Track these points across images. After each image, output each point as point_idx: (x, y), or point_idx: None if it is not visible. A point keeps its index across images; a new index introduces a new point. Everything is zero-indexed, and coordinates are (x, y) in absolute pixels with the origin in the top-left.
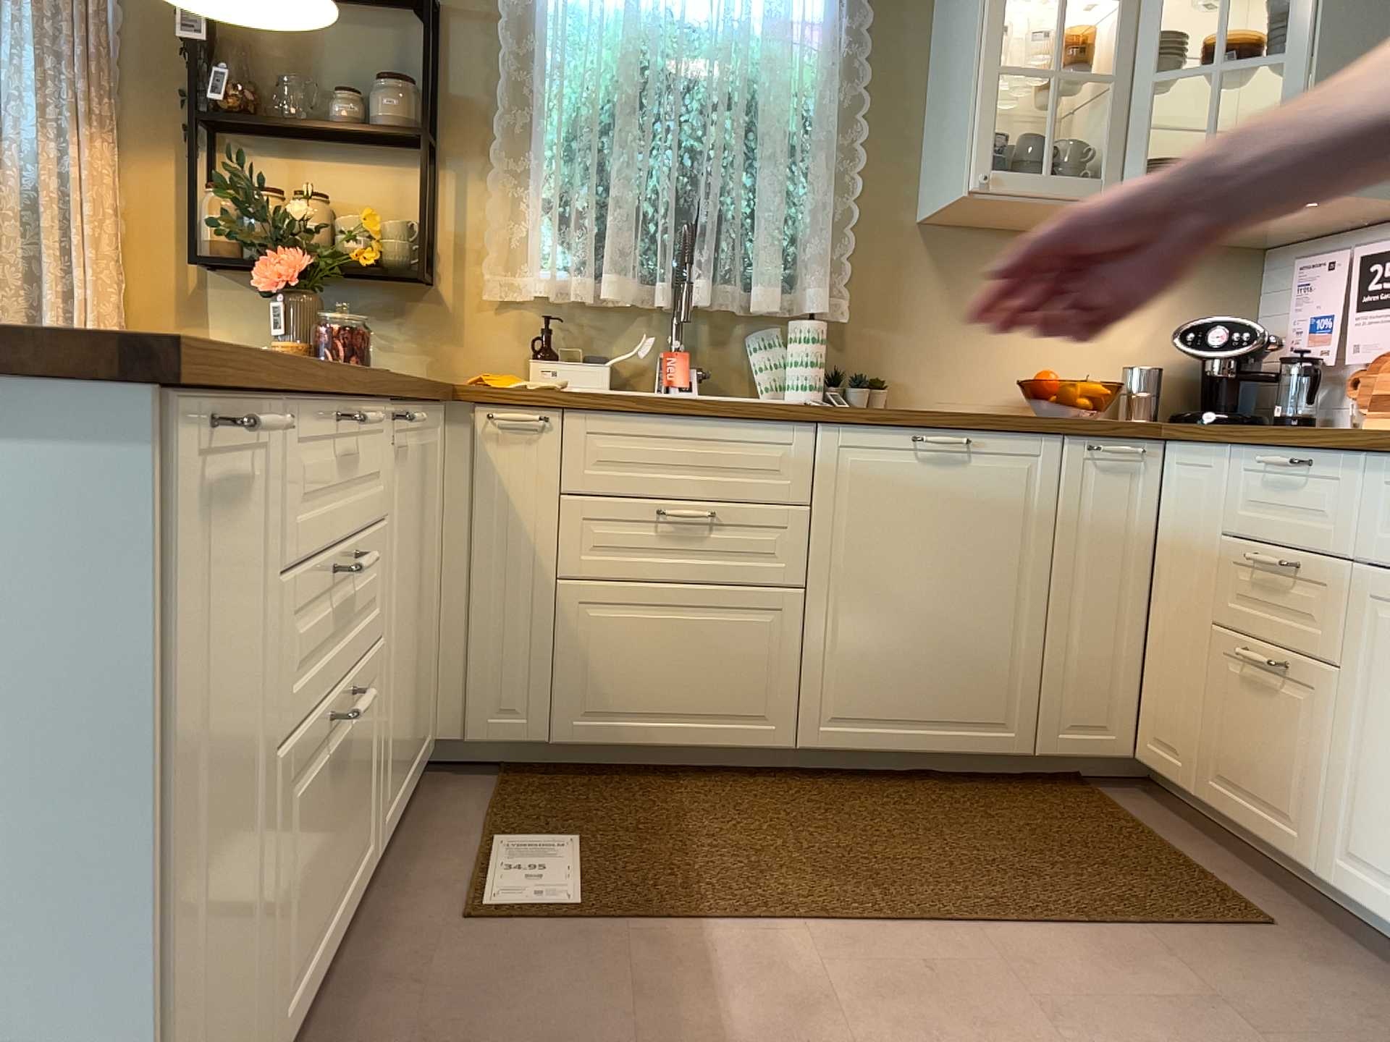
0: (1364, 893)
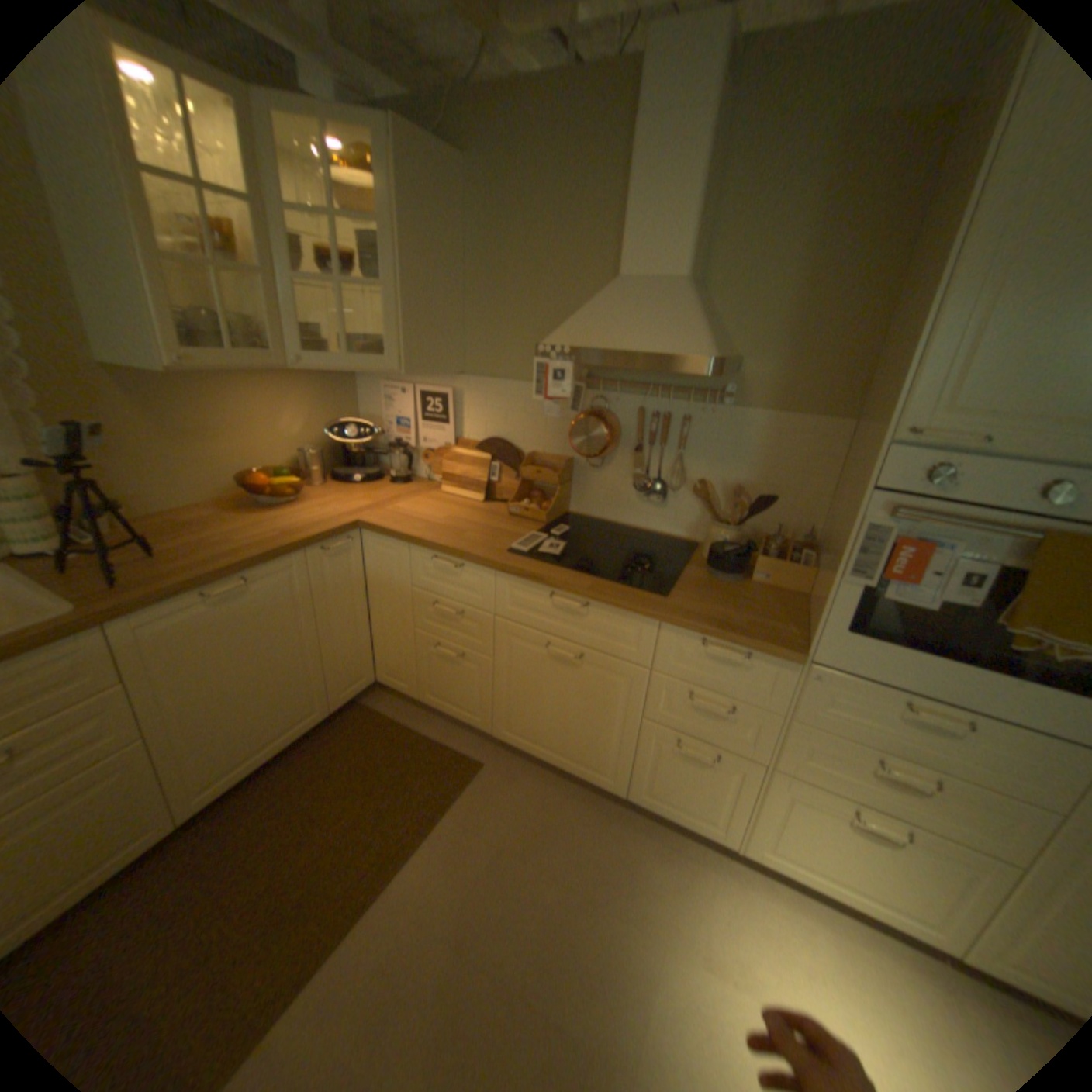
0: (516, 742)
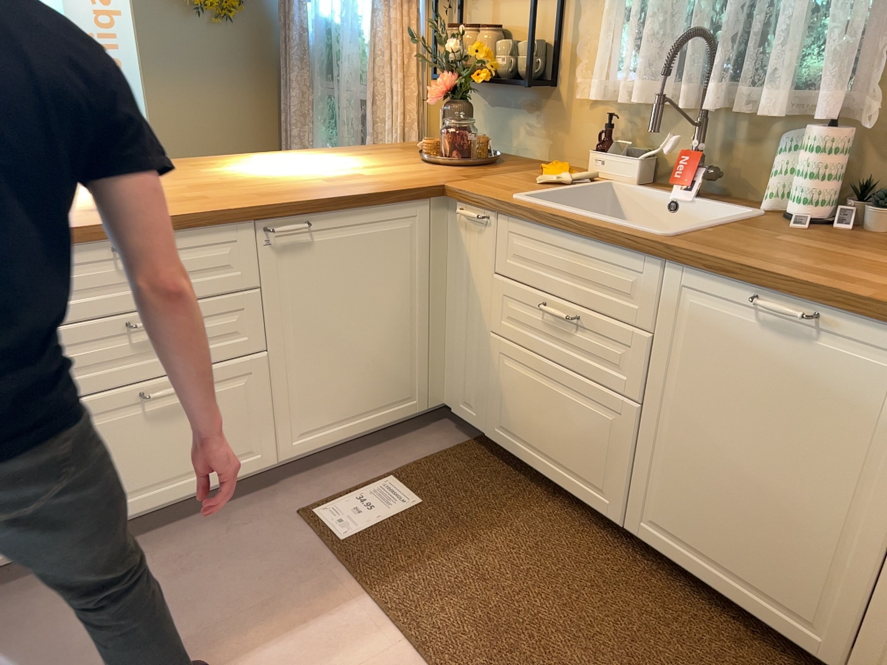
0: None
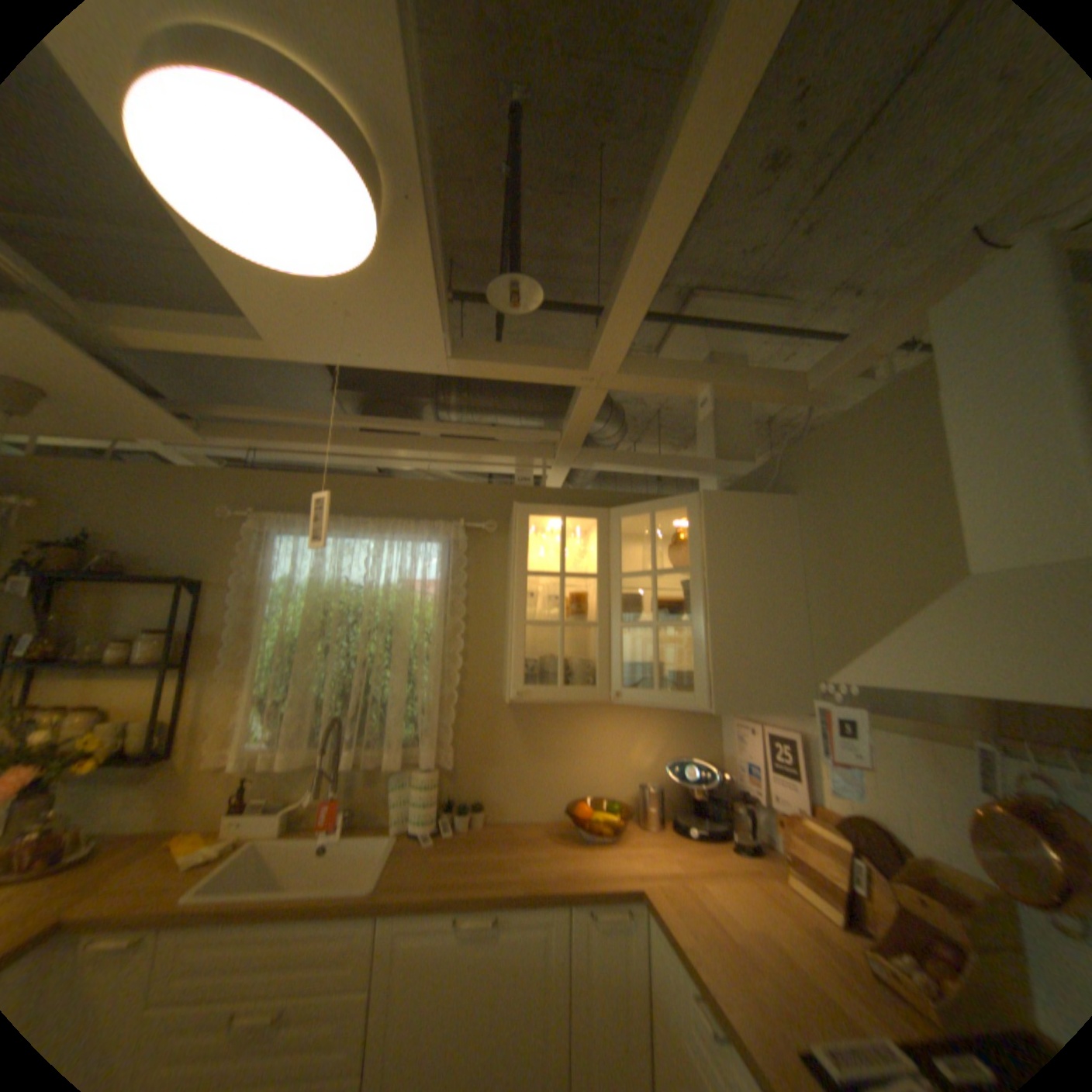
0: None
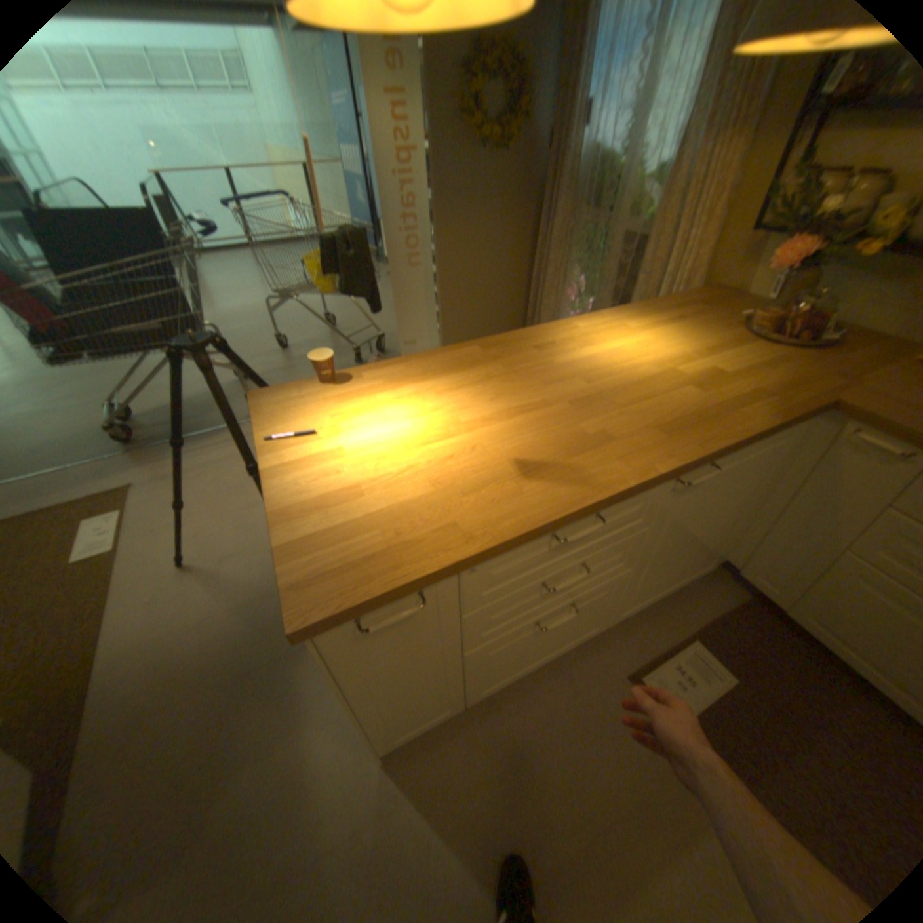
0: None
